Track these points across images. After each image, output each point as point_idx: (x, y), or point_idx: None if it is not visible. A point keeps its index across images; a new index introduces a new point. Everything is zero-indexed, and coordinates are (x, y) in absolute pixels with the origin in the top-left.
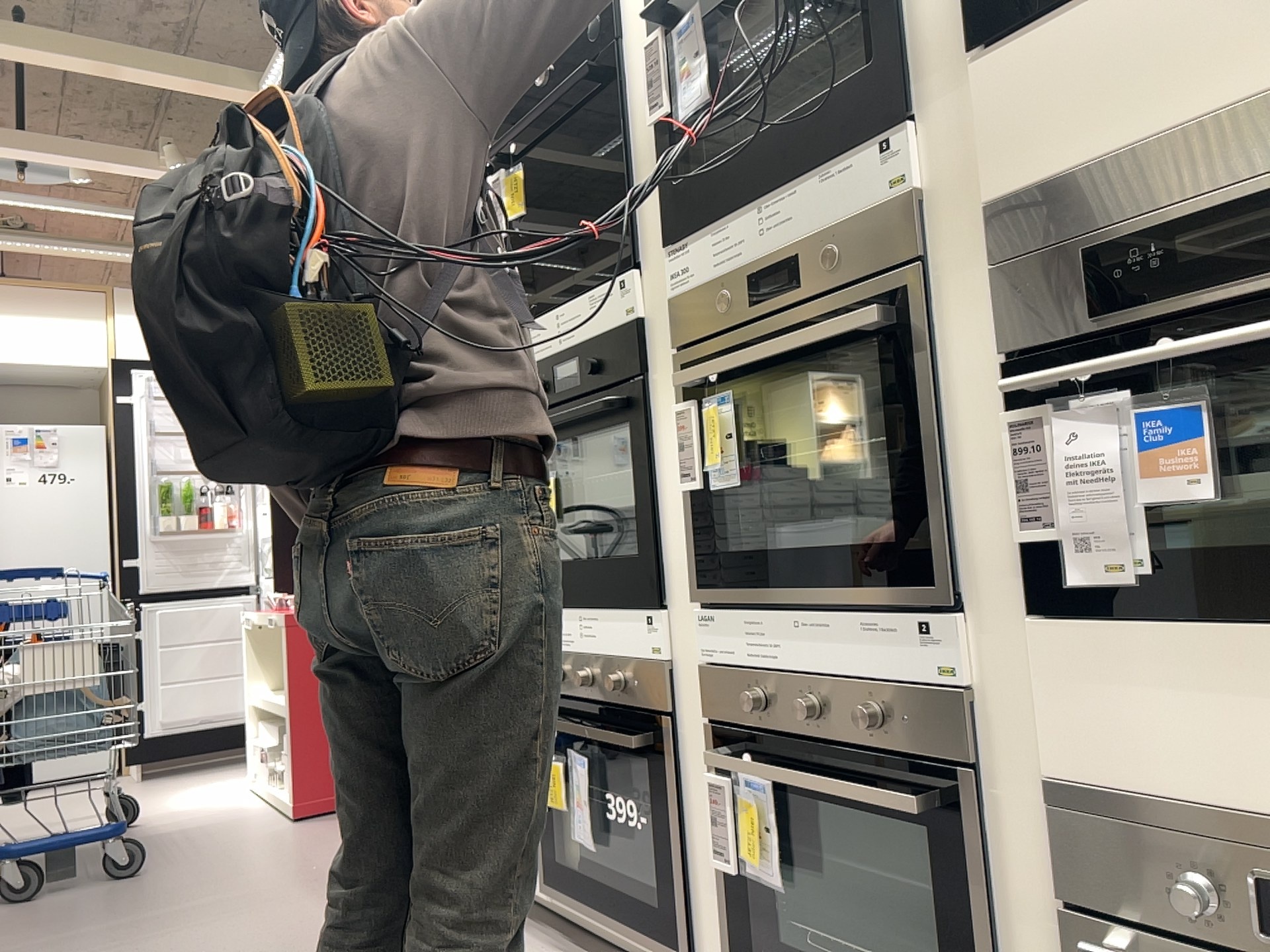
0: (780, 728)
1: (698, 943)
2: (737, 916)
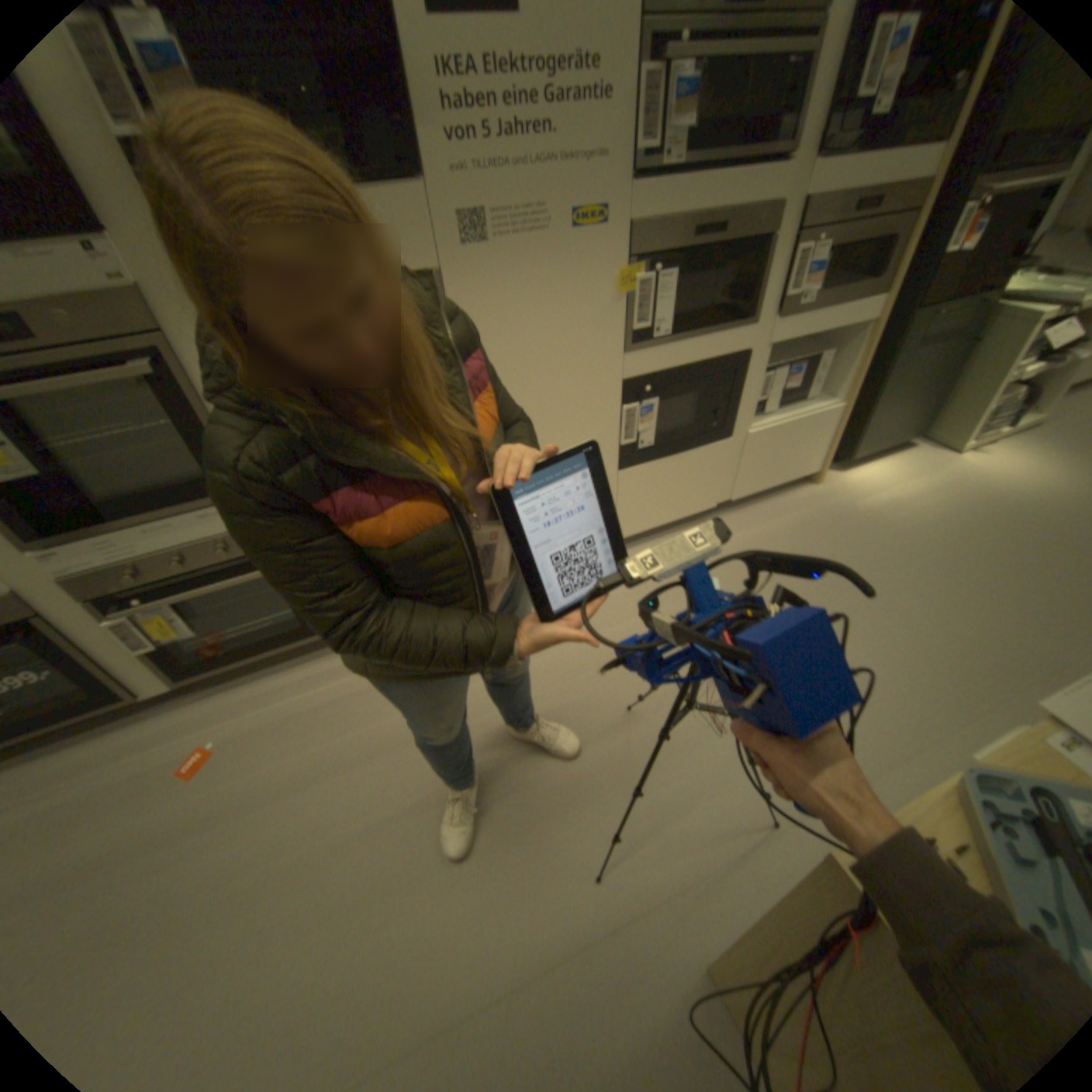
0: (152, 580)
1: (126, 689)
2: (159, 663)
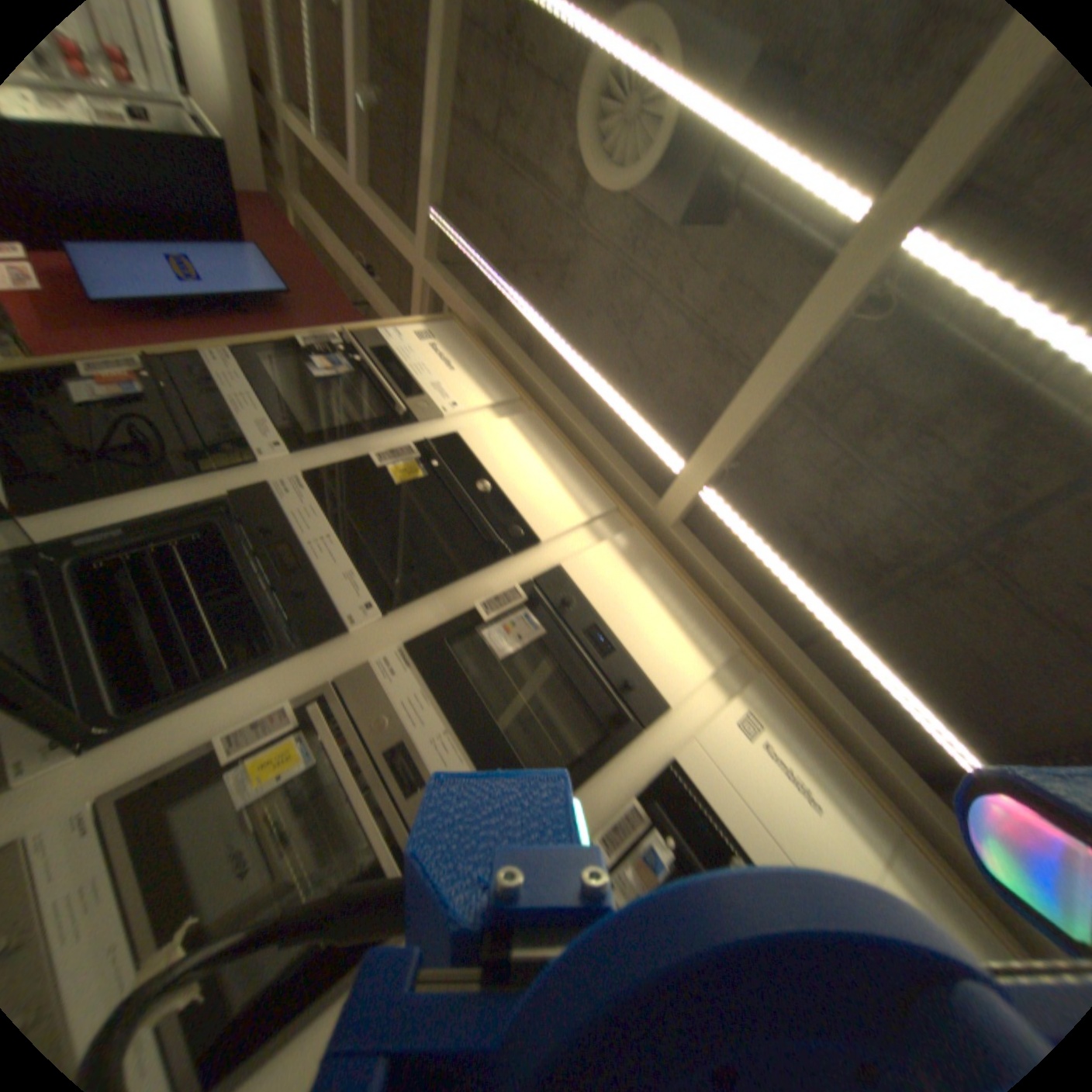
0: None
1: None
2: None
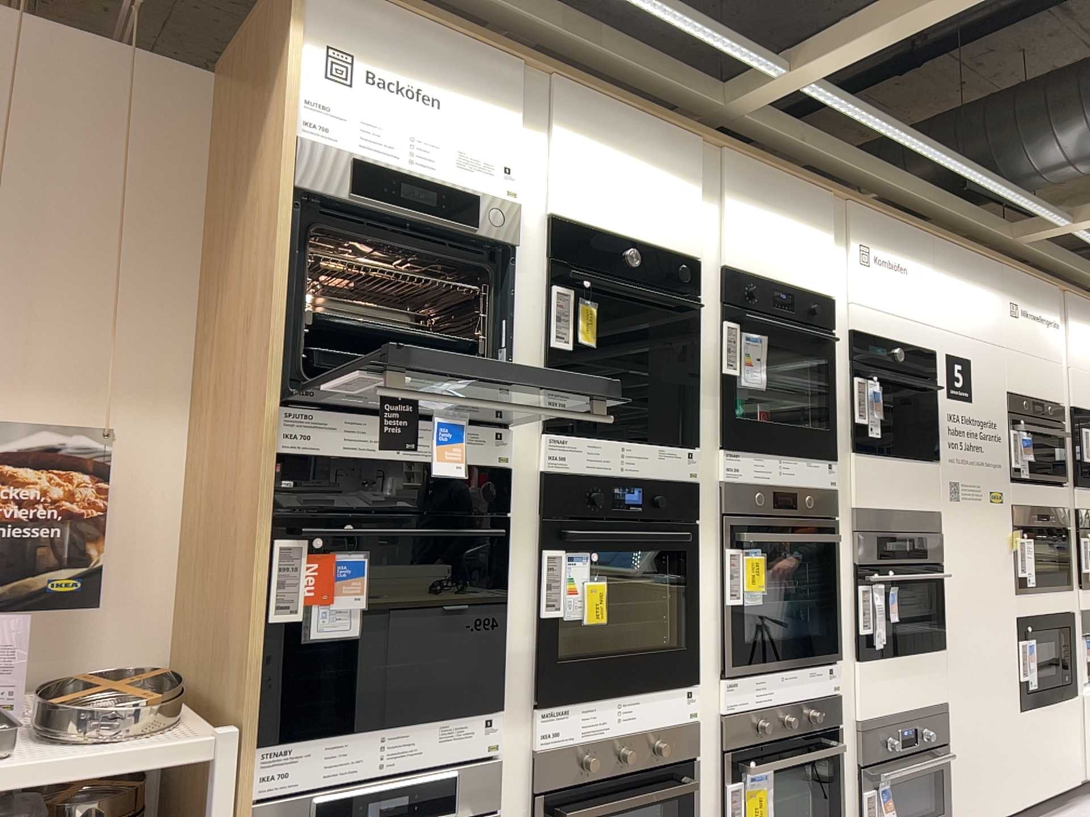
0: (769, 737)
1: None
2: None
